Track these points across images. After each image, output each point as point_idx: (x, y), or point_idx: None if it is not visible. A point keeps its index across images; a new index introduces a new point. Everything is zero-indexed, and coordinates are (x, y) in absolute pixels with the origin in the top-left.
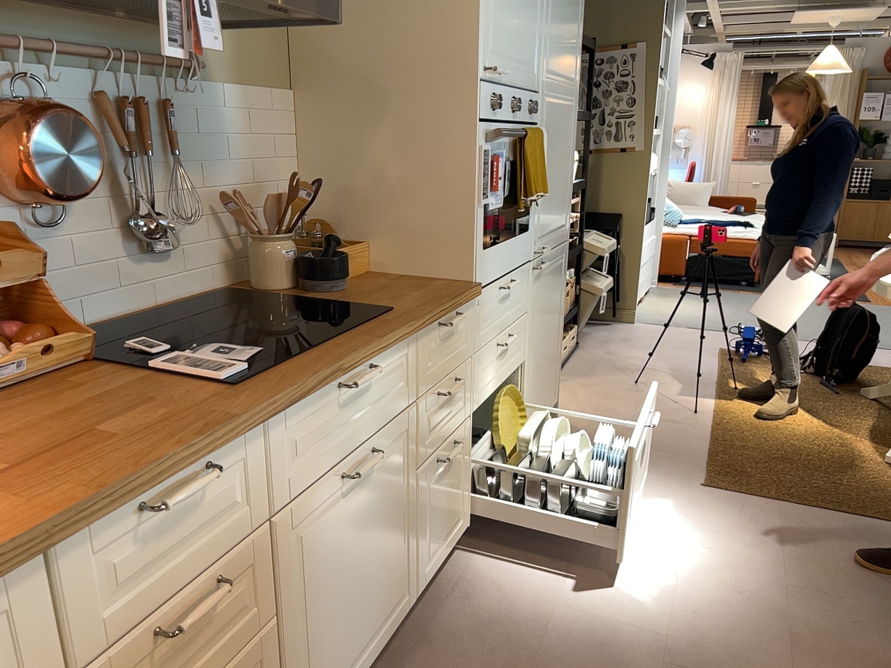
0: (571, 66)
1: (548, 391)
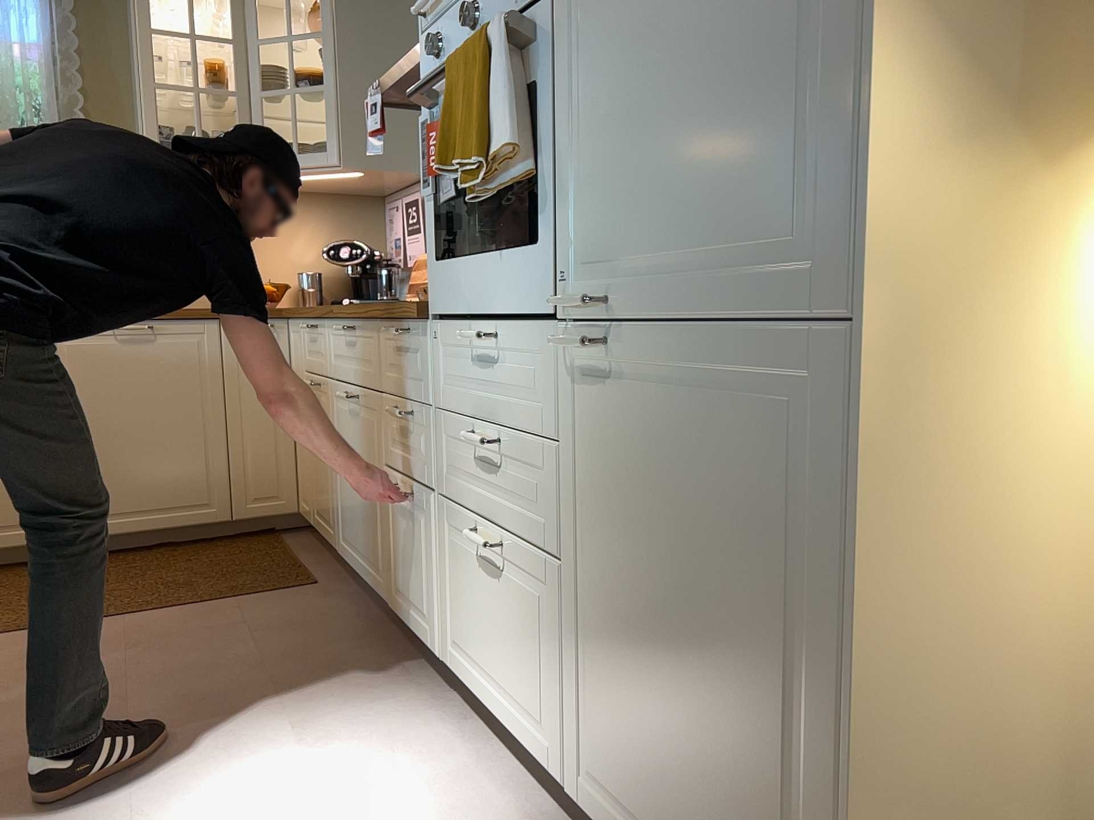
0: None
1: None
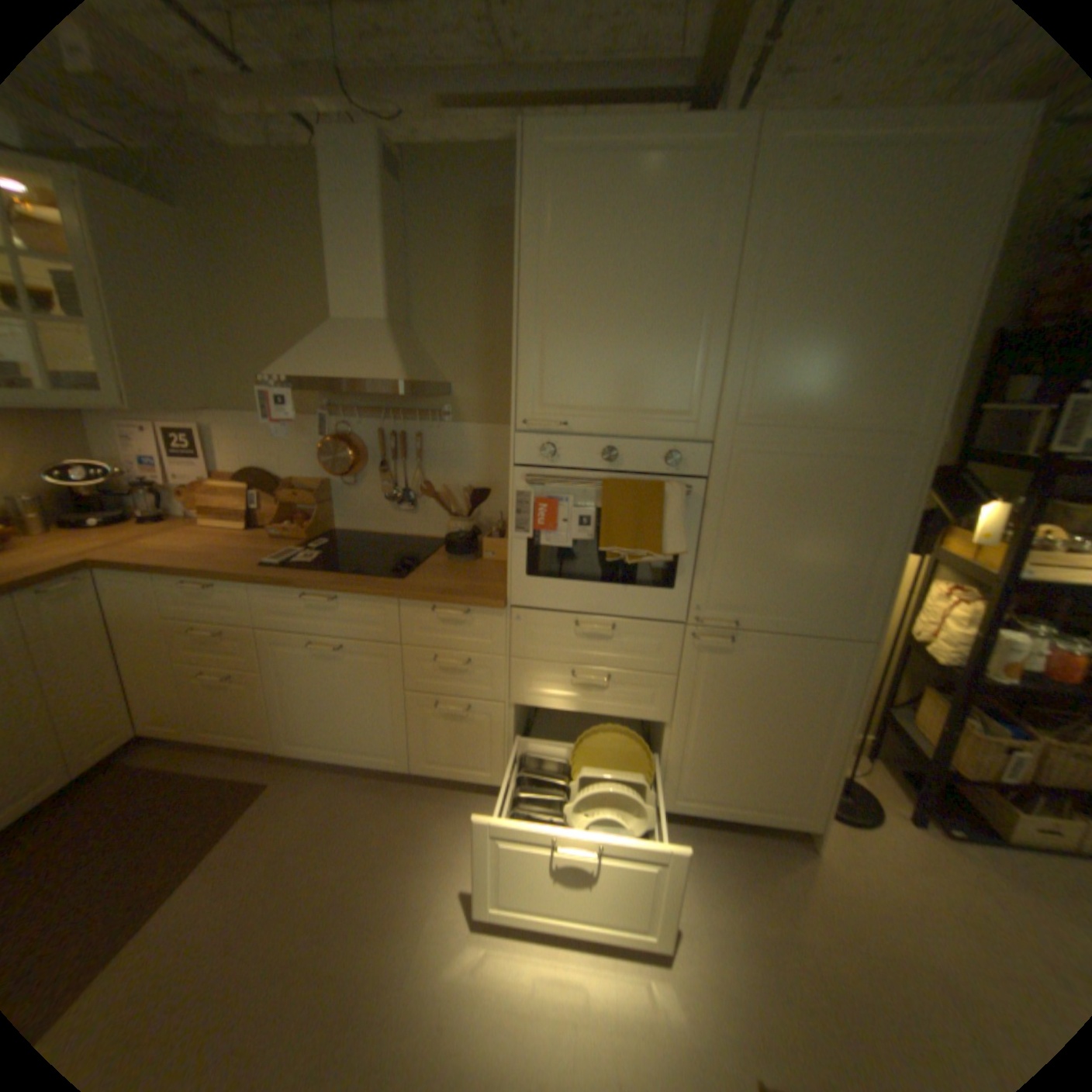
0: (878, 402)
1: (768, 800)
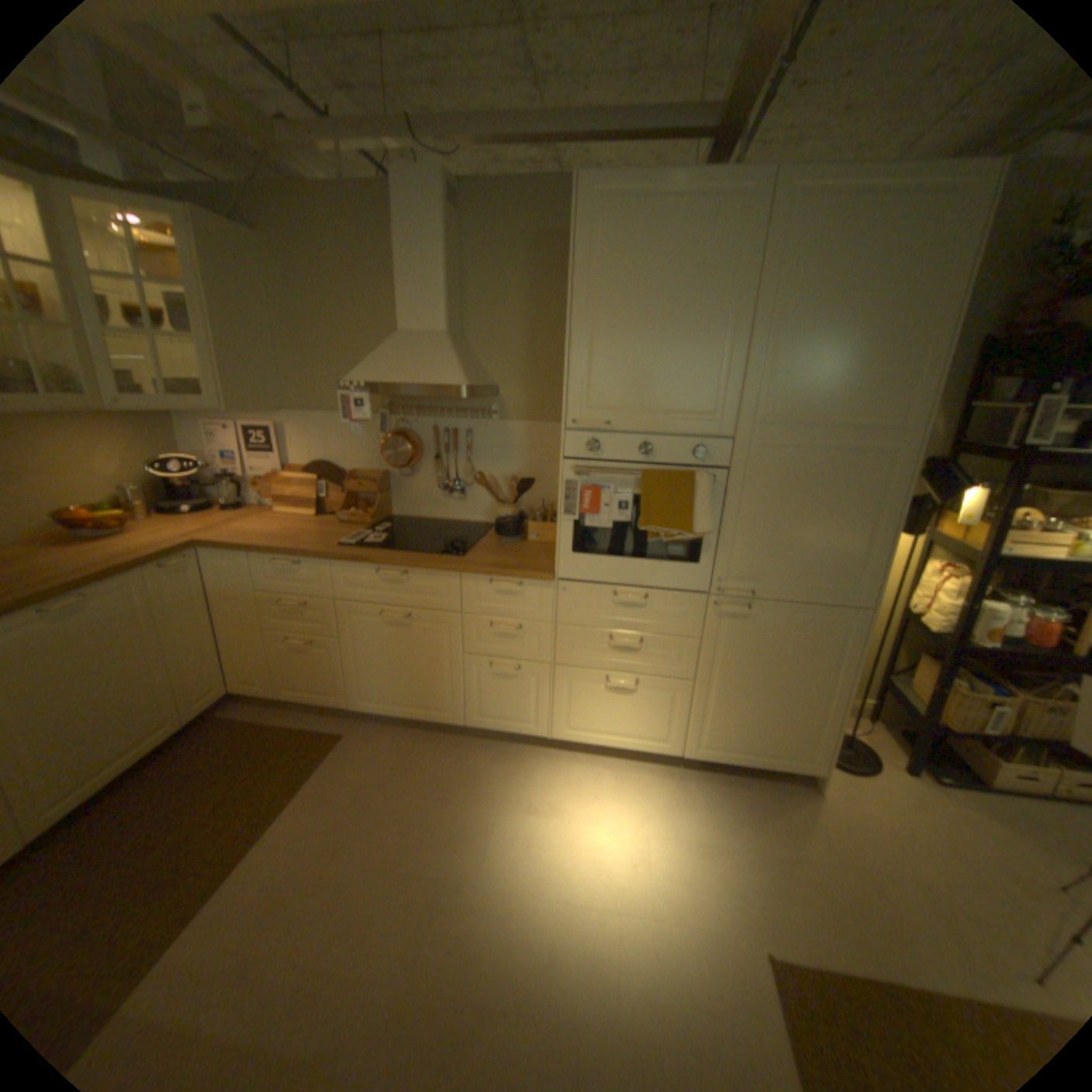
0: (873, 404)
1: (778, 747)
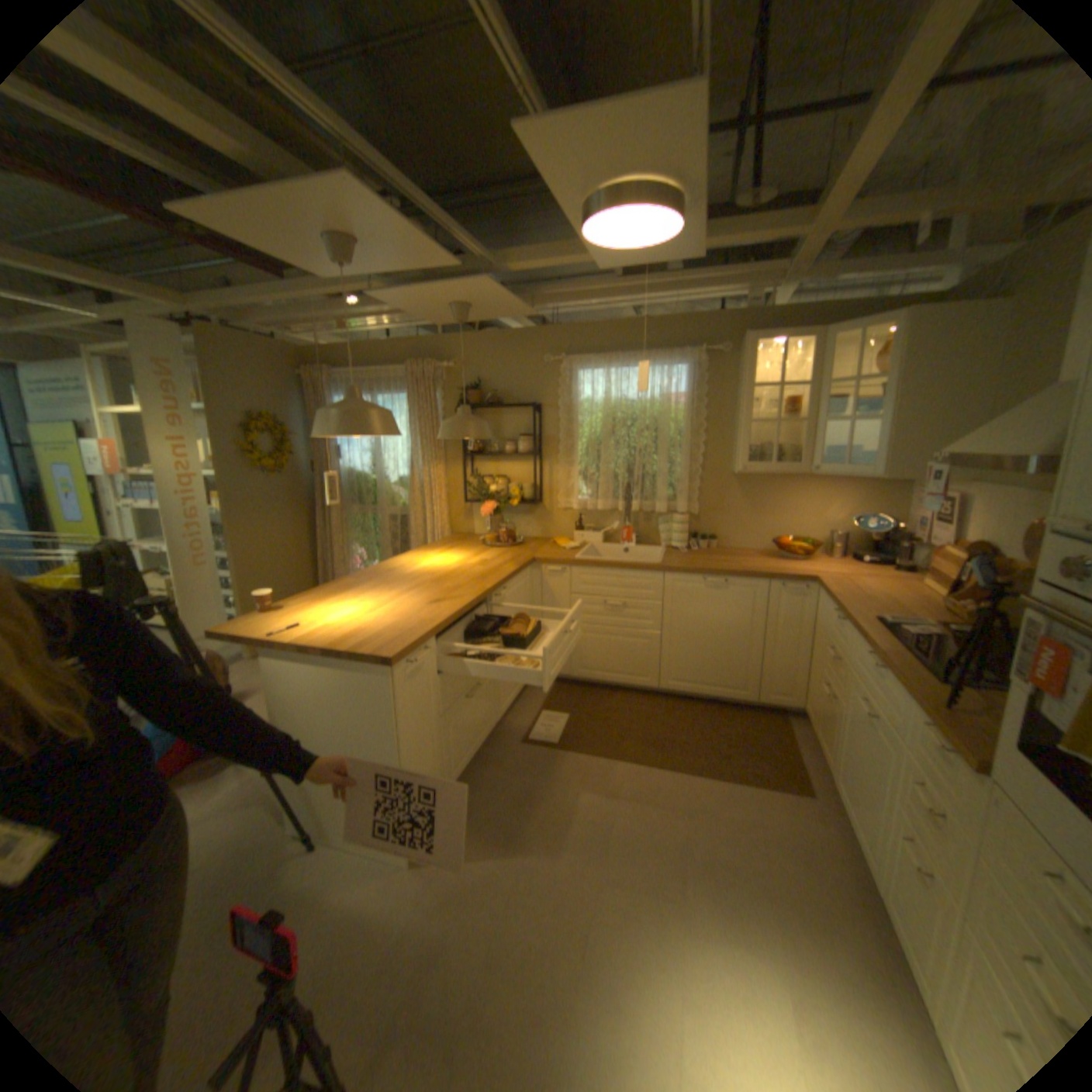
0: None
1: None
